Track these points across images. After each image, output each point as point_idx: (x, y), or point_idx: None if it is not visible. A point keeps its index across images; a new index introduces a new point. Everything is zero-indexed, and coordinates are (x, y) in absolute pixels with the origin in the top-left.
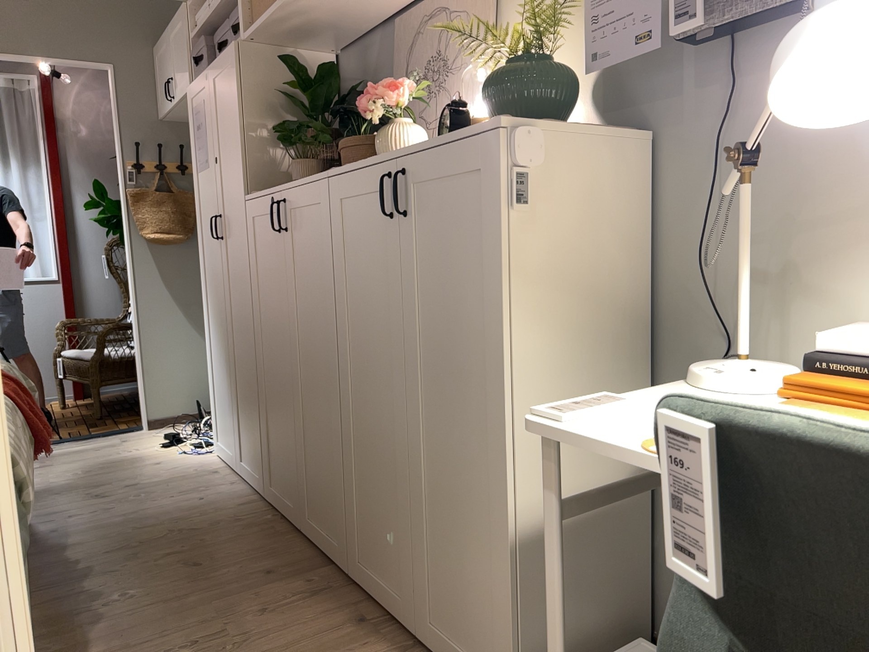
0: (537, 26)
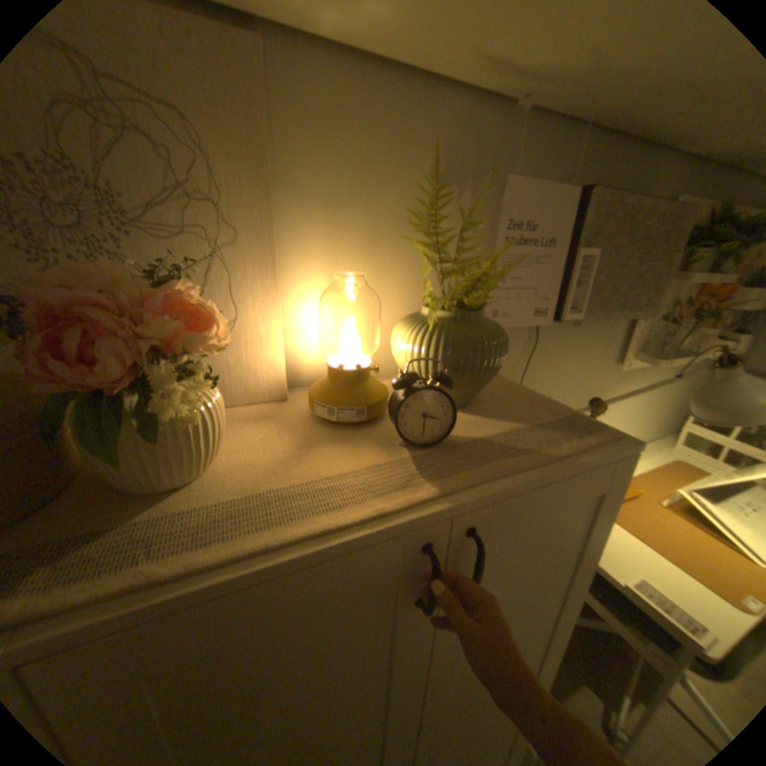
0: (430, 246)
